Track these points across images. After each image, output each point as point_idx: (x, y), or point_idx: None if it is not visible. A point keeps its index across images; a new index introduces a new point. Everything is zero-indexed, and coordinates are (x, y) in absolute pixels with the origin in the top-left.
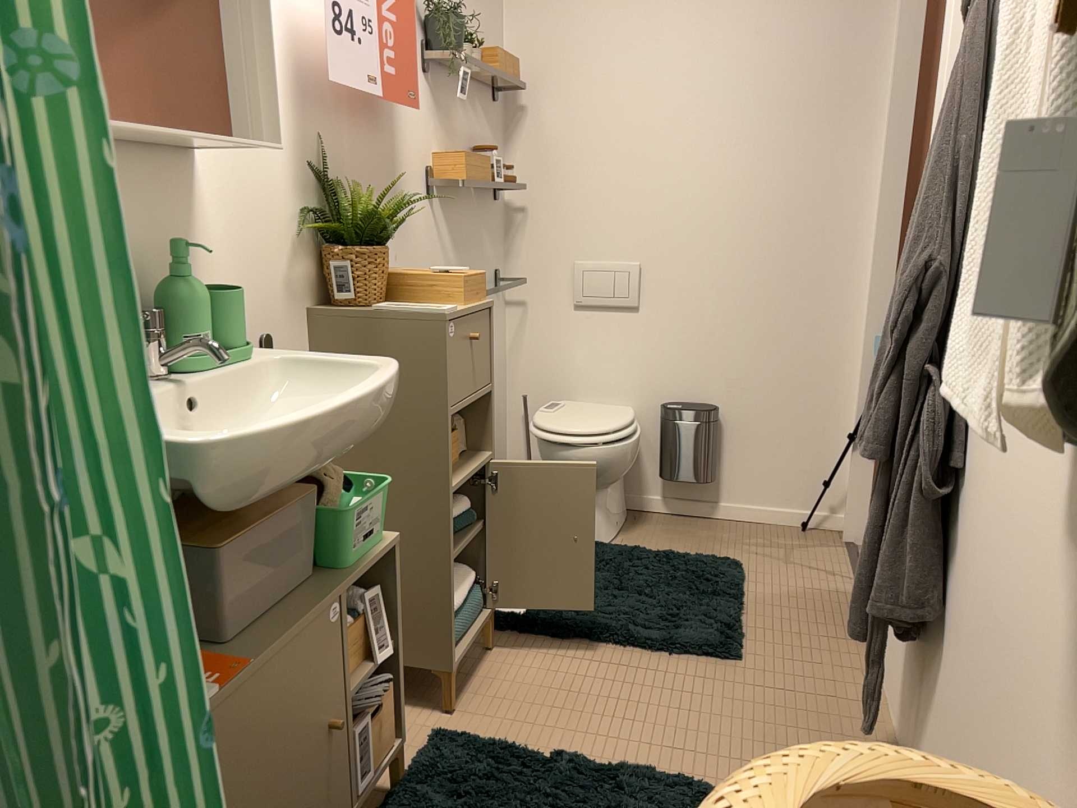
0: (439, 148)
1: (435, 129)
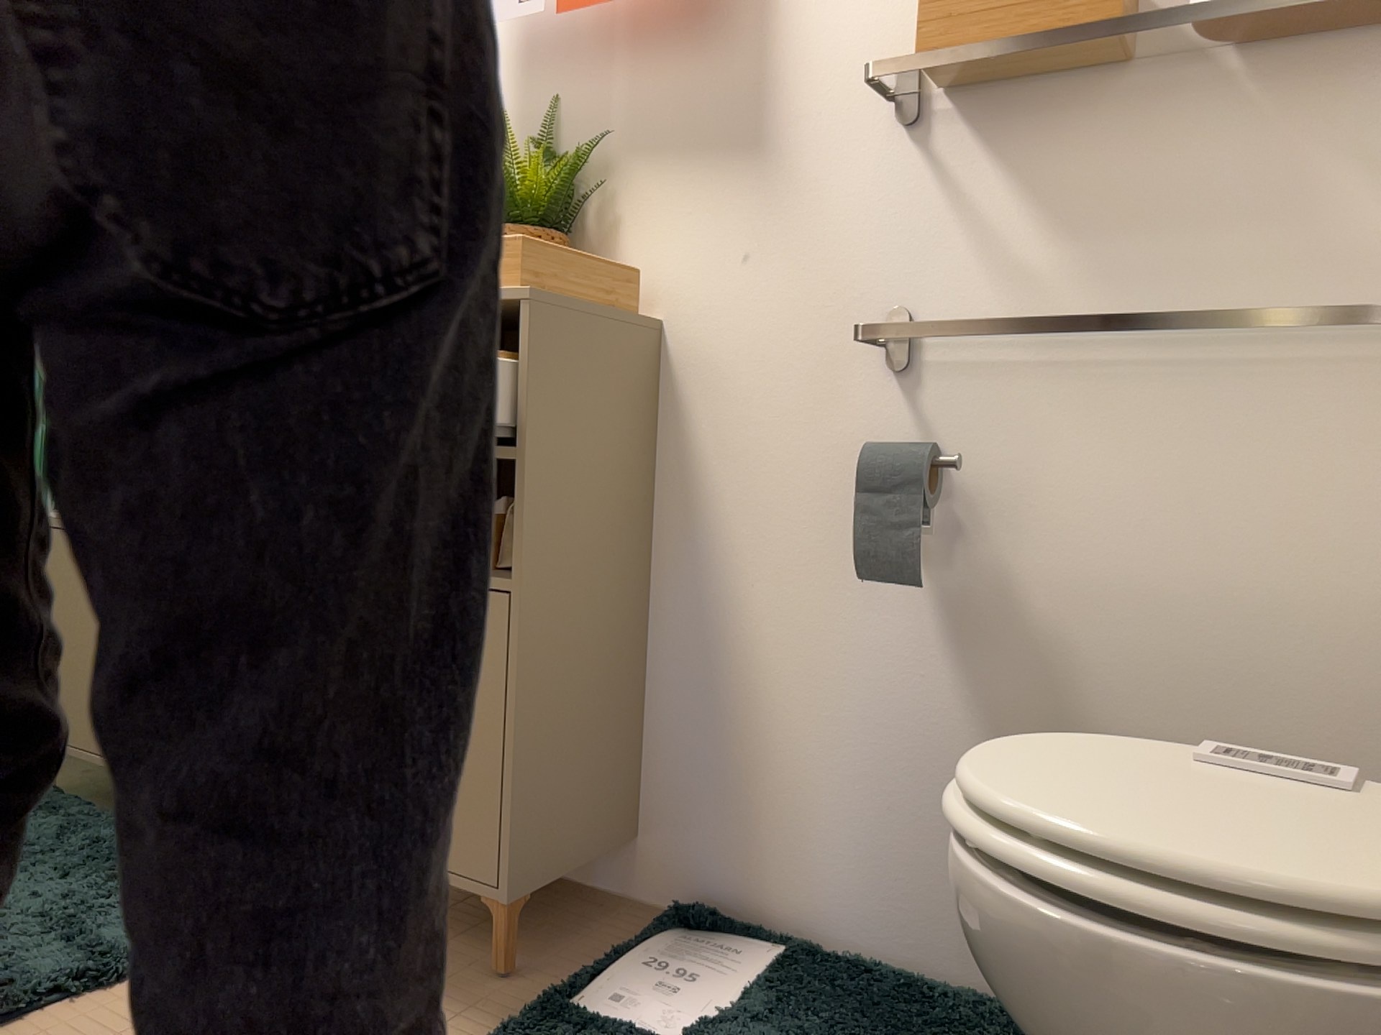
0: None
1: None
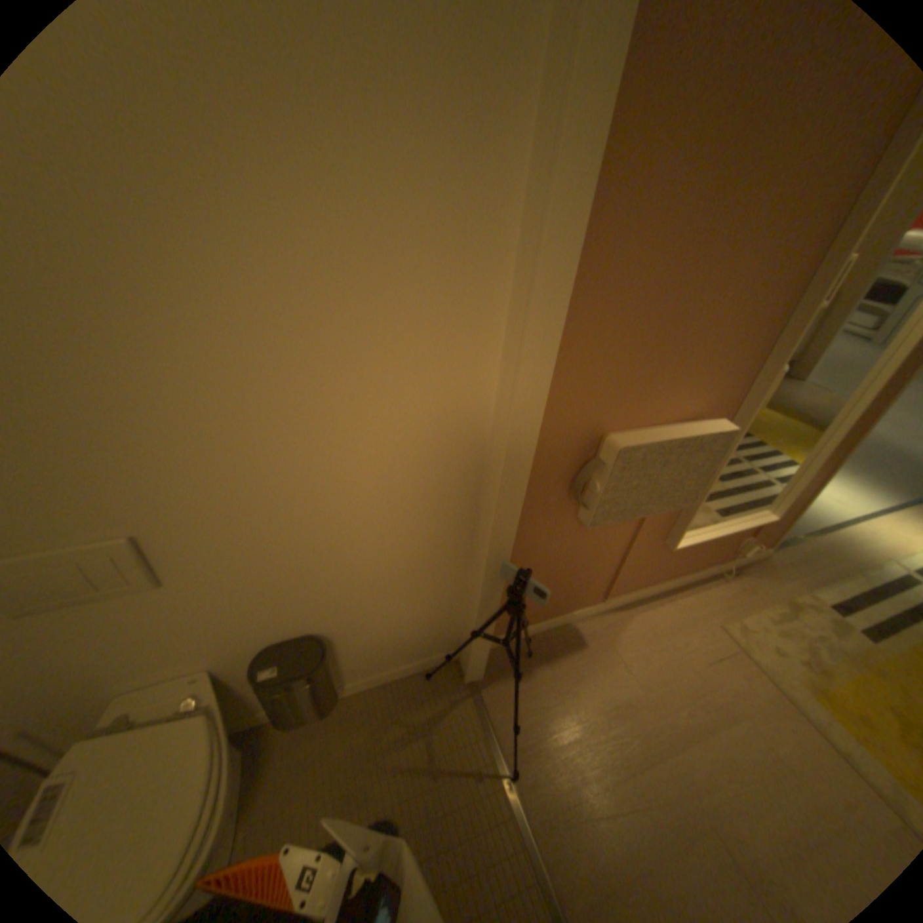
0: None
1: None
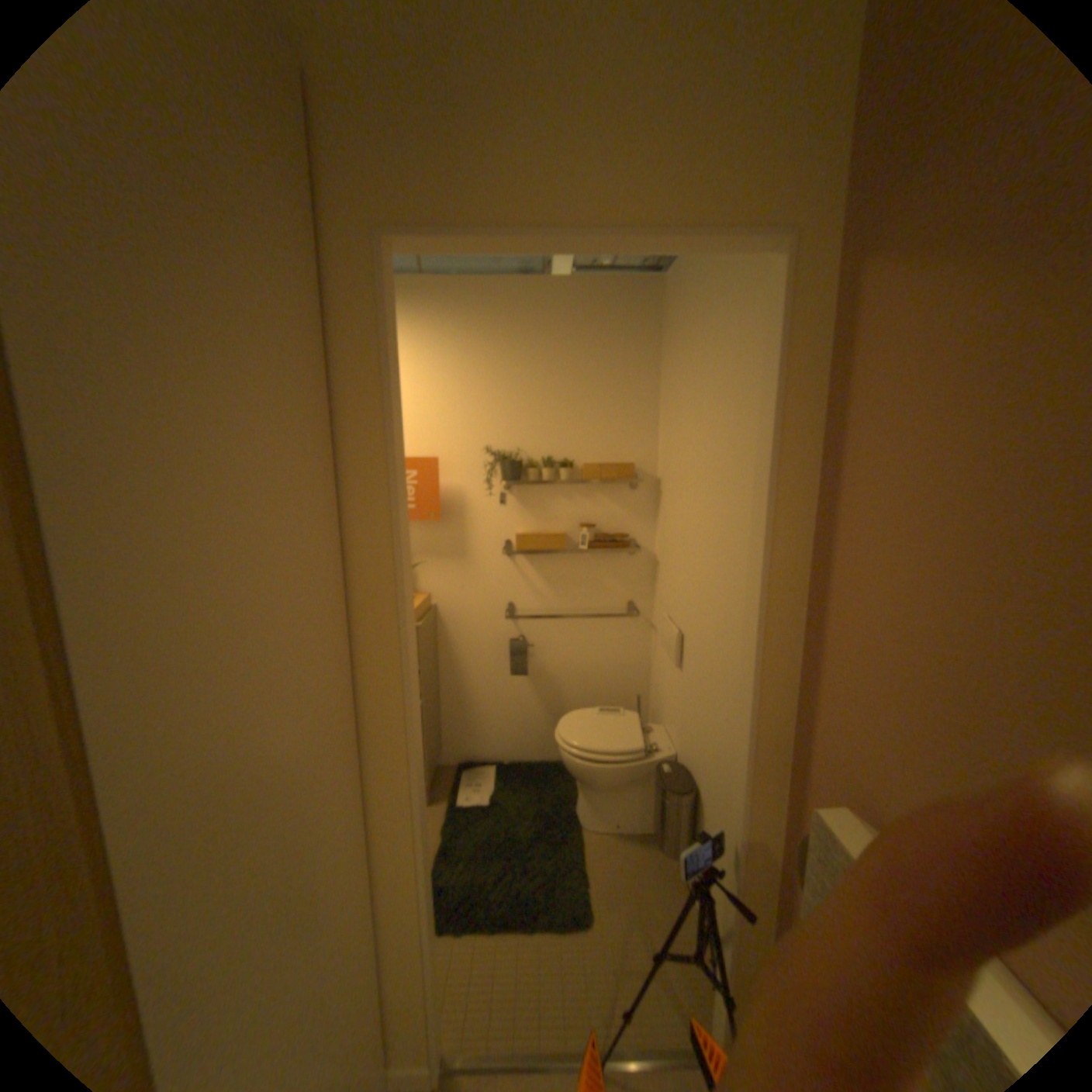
0: (524, 526)
1: (519, 517)
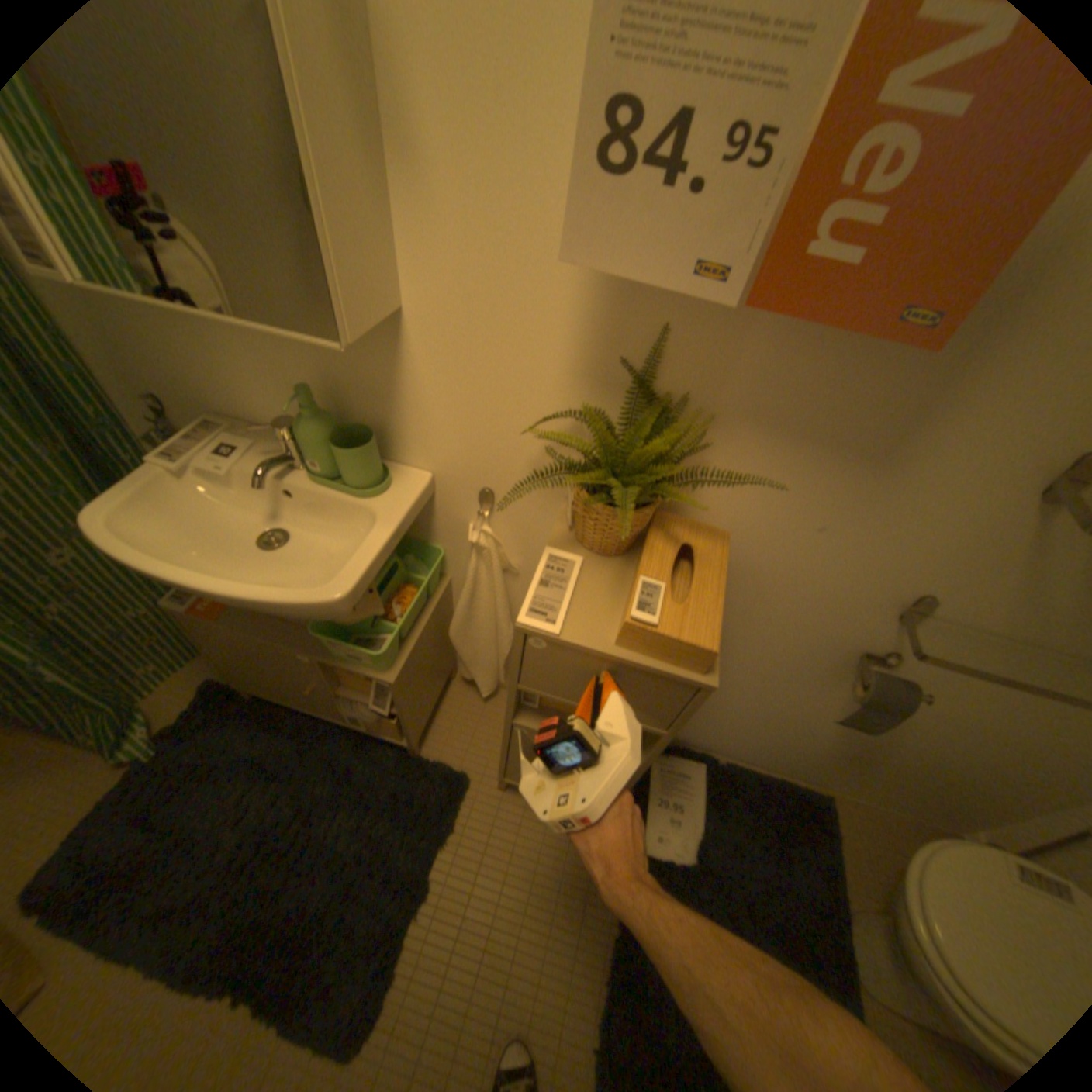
0: None
1: None
